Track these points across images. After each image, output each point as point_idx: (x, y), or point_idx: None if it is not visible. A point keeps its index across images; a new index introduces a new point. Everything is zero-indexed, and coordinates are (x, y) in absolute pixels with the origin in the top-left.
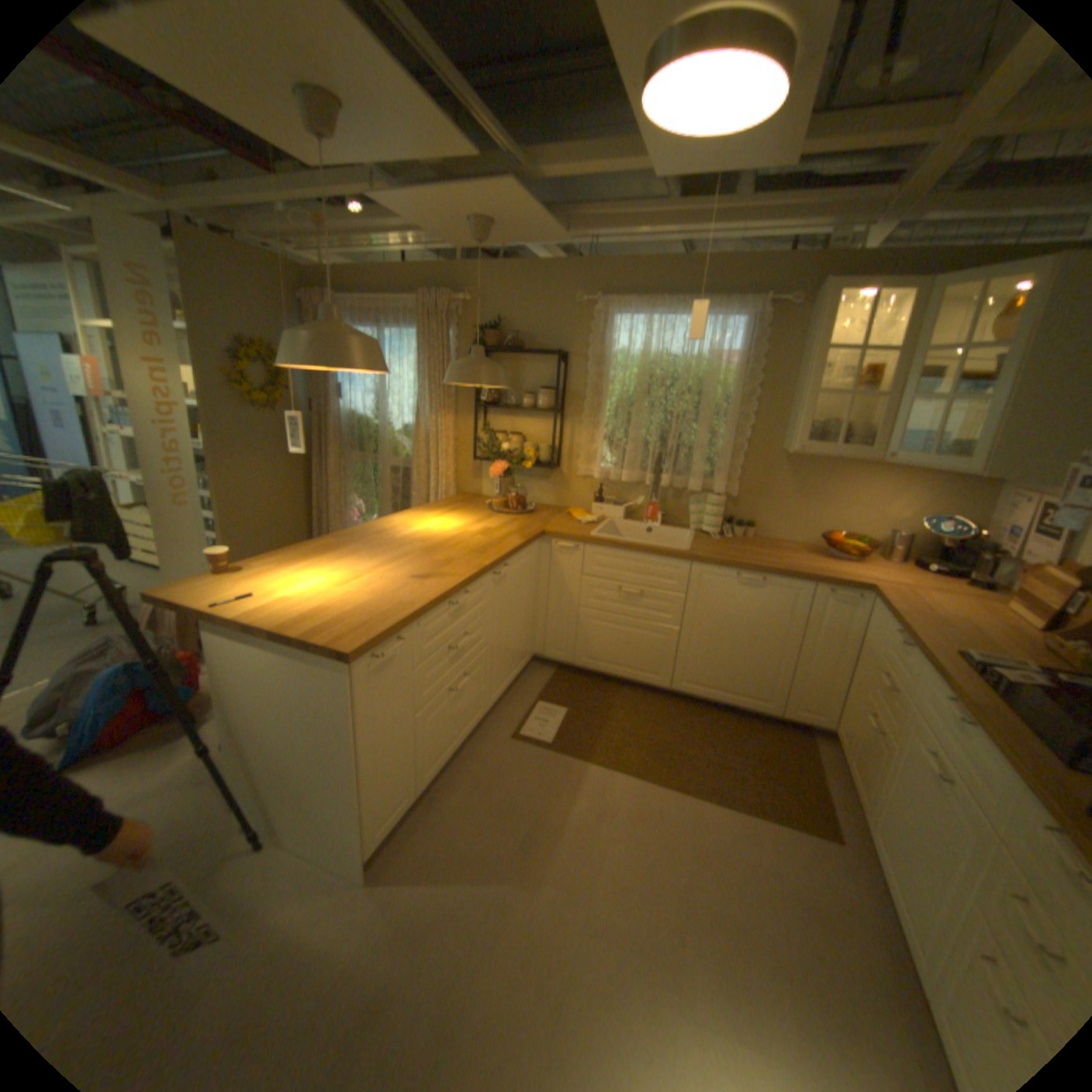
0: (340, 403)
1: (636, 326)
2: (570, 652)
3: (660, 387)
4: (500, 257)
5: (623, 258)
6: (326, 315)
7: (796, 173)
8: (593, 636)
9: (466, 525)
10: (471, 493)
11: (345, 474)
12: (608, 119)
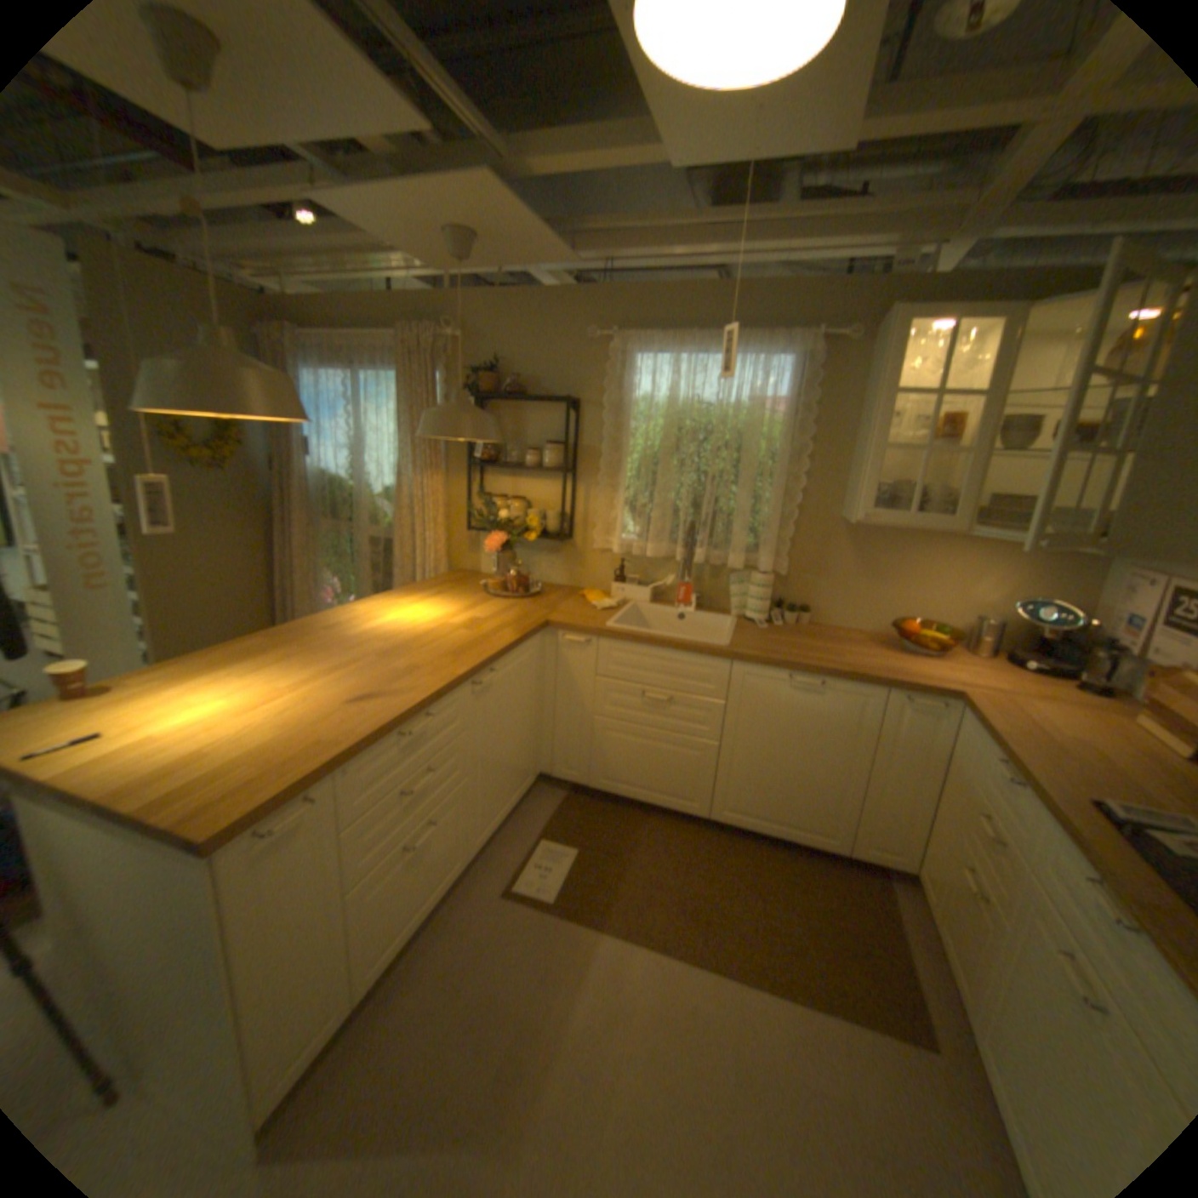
0: (306, 461)
1: (660, 367)
2: (583, 772)
3: (691, 441)
4: (495, 285)
5: (643, 284)
6: (203, 338)
7: (850, 184)
8: (612, 753)
9: (448, 615)
10: (466, 569)
11: (314, 546)
12: (617, 109)
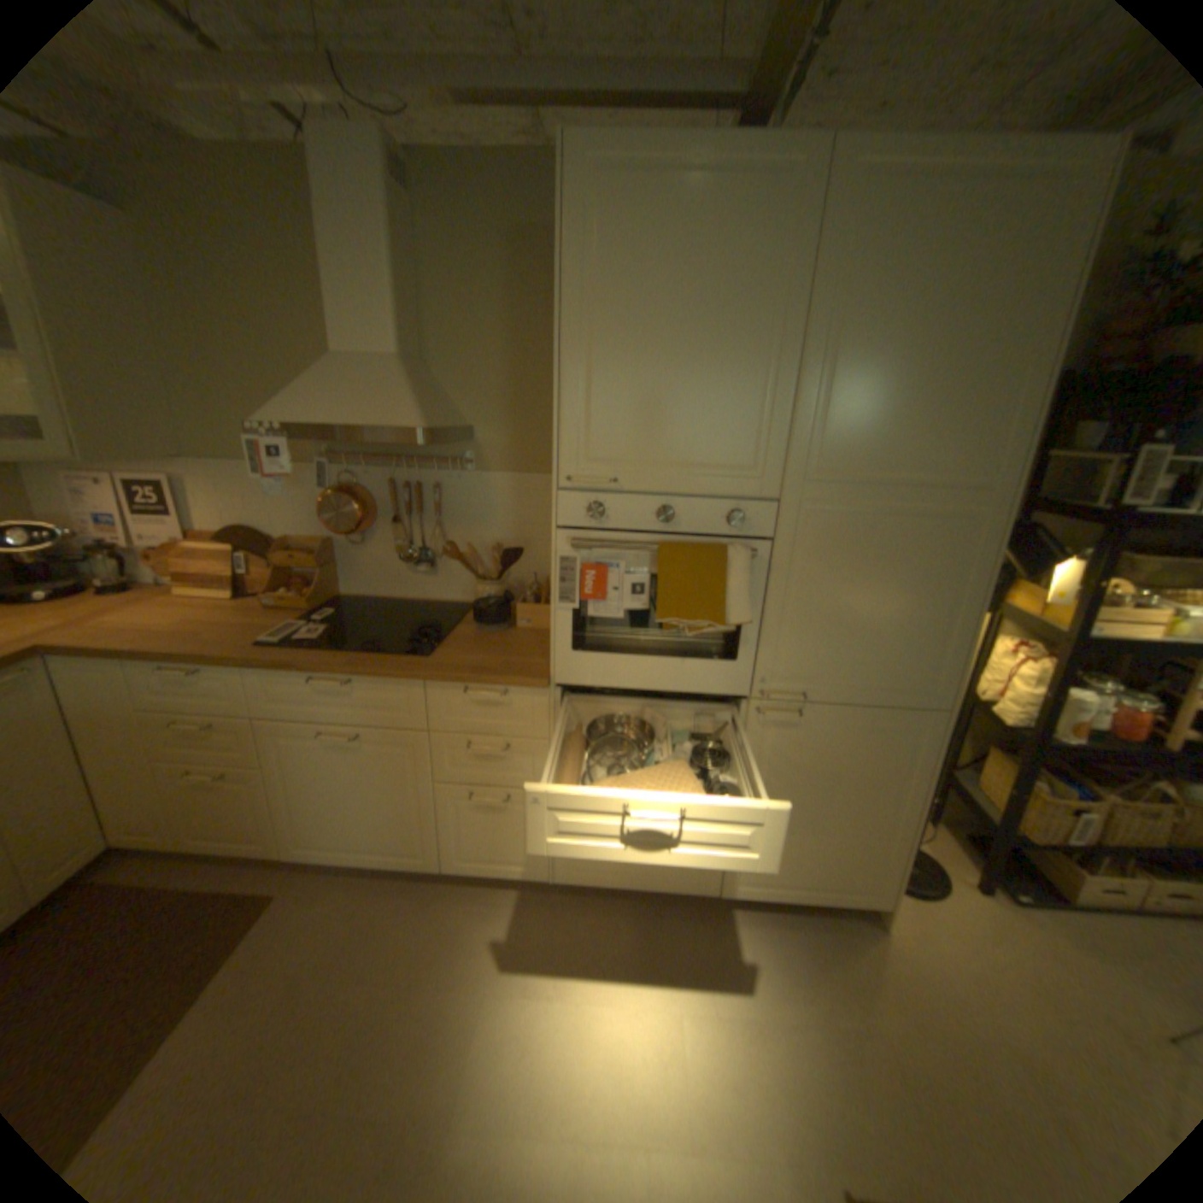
0: None
1: None
2: None
3: None
4: None
5: None
6: None
7: None
8: None
9: None
10: None
11: None
12: None
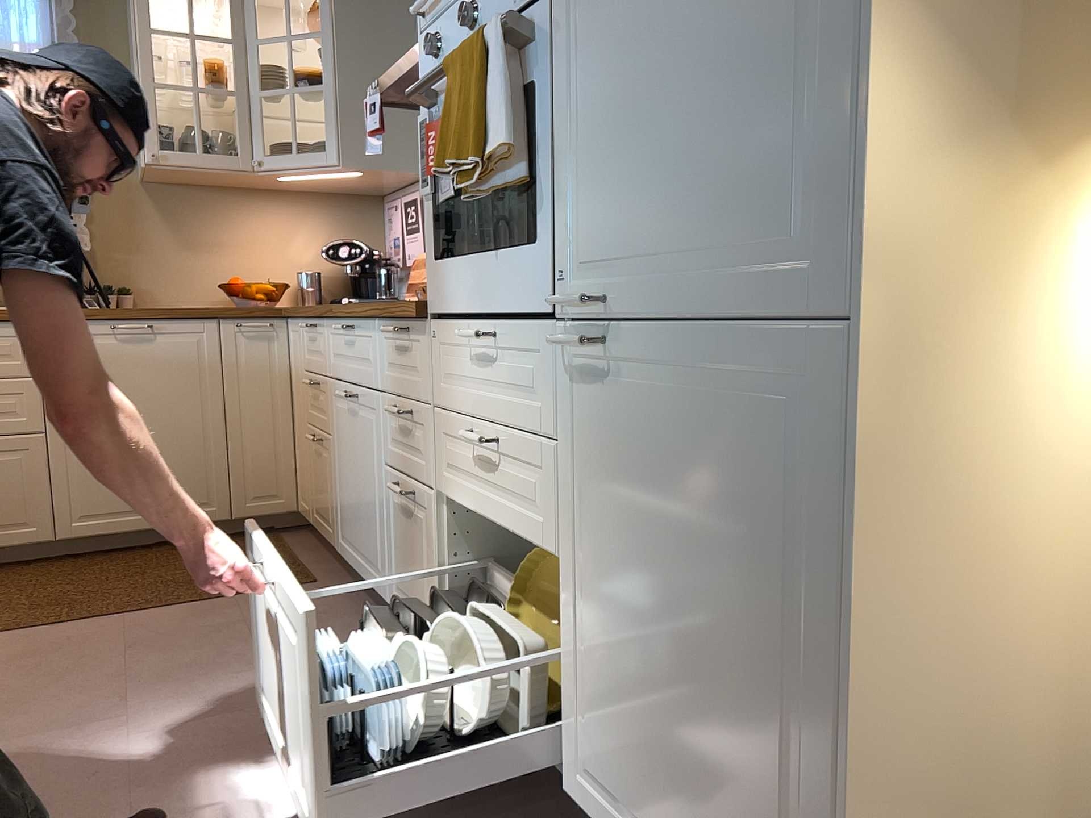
0: None
1: None
2: None
3: None
4: None
5: None
6: None
7: None
8: None
9: None
10: None
11: None
12: None
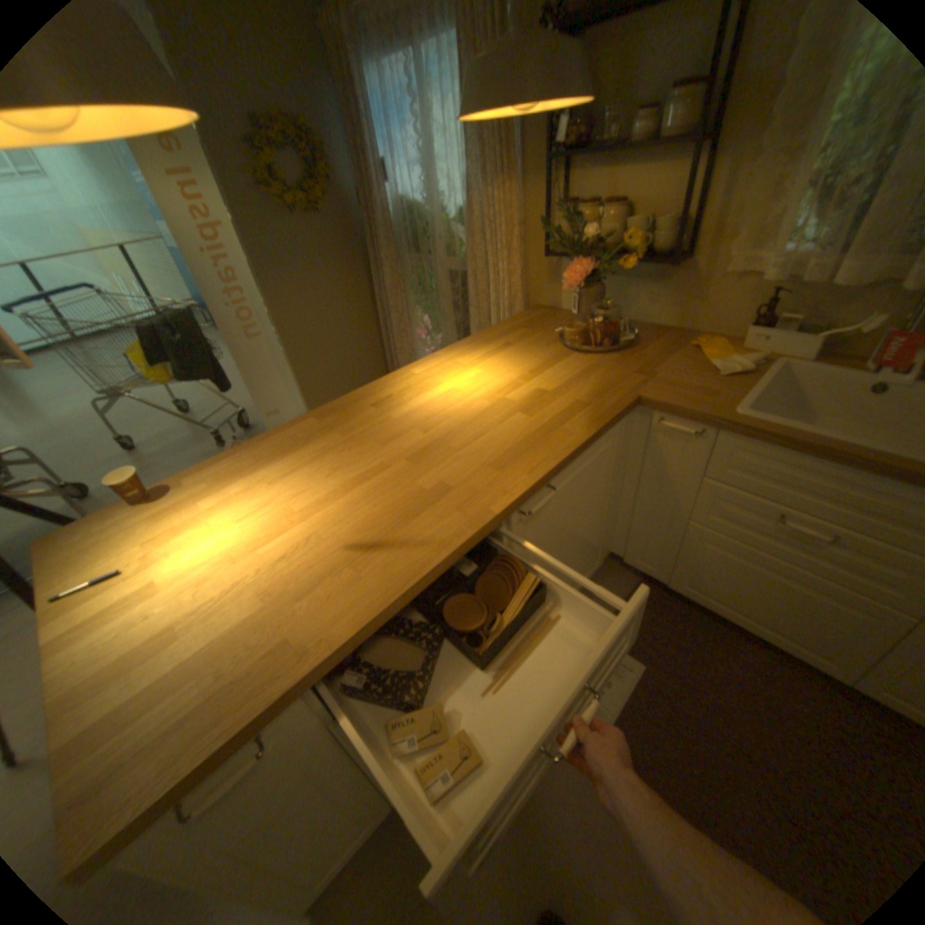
0: (387, 187)
1: None
2: (666, 572)
3: None
4: None
5: None
6: None
7: None
8: (711, 567)
9: (510, 382)
10: (545, 304)
11: (404, 284)
12: None
